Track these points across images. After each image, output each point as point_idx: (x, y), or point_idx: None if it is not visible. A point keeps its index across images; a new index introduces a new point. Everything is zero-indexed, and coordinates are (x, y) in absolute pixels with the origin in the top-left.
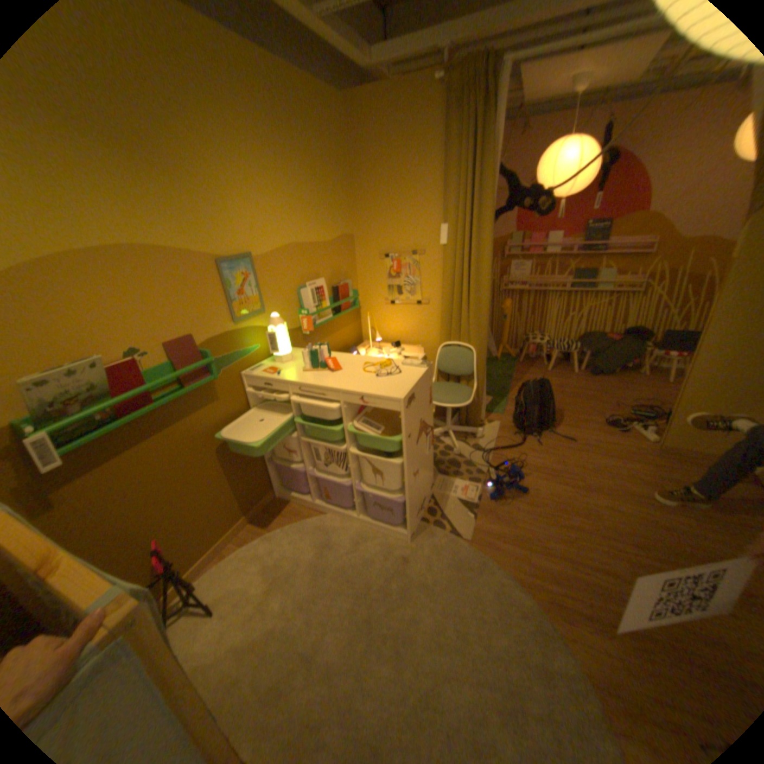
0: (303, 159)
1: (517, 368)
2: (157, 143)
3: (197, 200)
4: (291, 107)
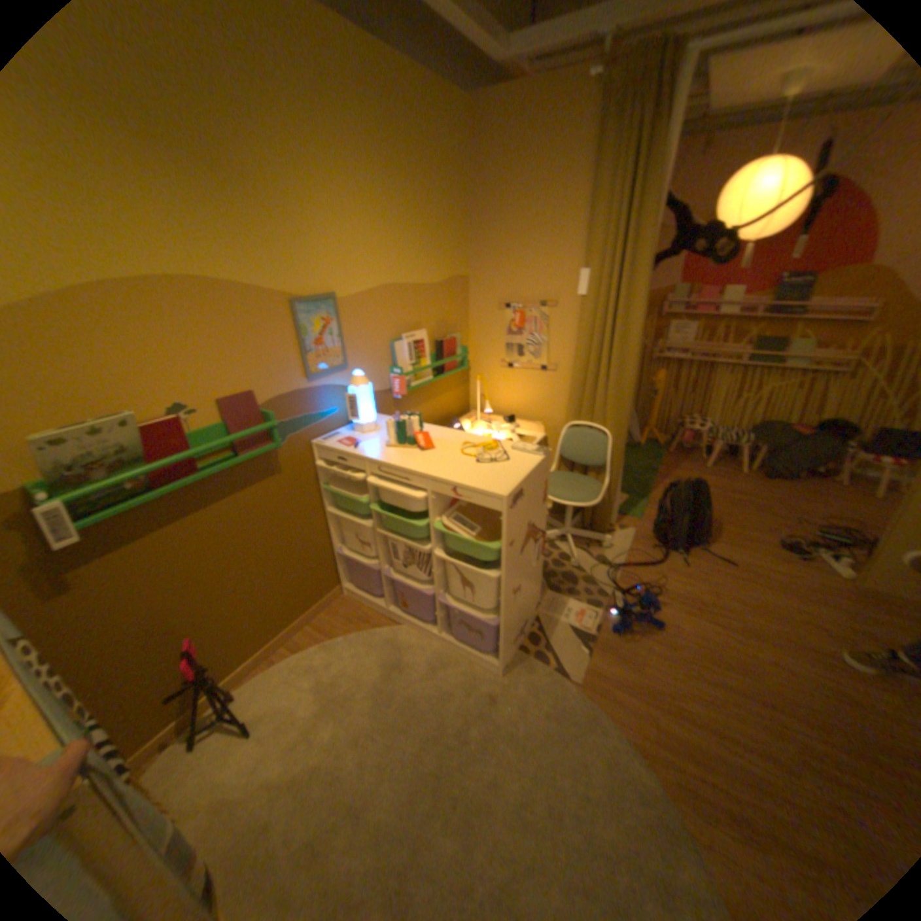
0: (410, 176)
1: (665, 459)
2: (225, 148)
3: (271, 222)
4: (400, 110)
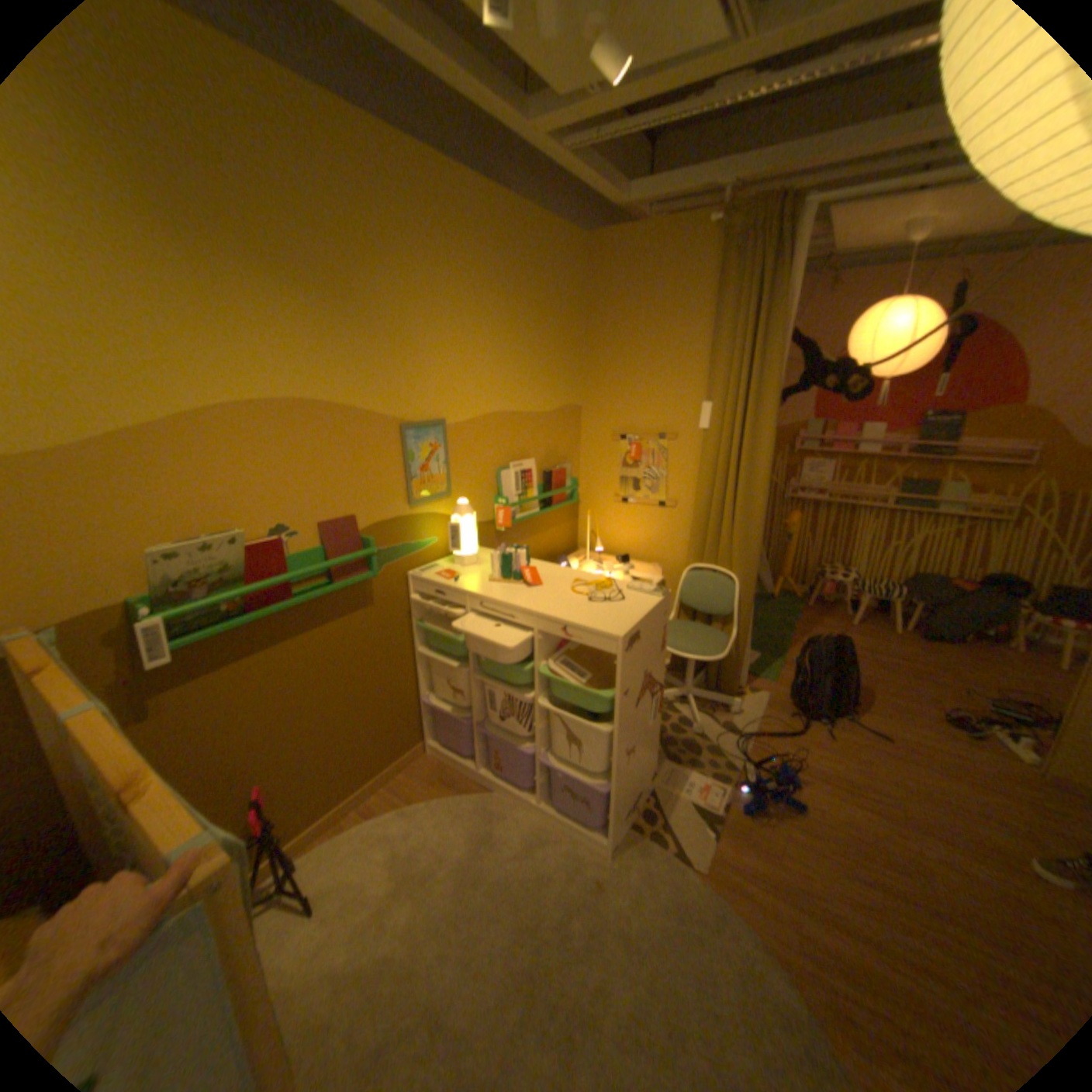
0: (527, 309)
1: (804, 614)
2: (356, 285)
3: (391, 351)
4: (521, 248)
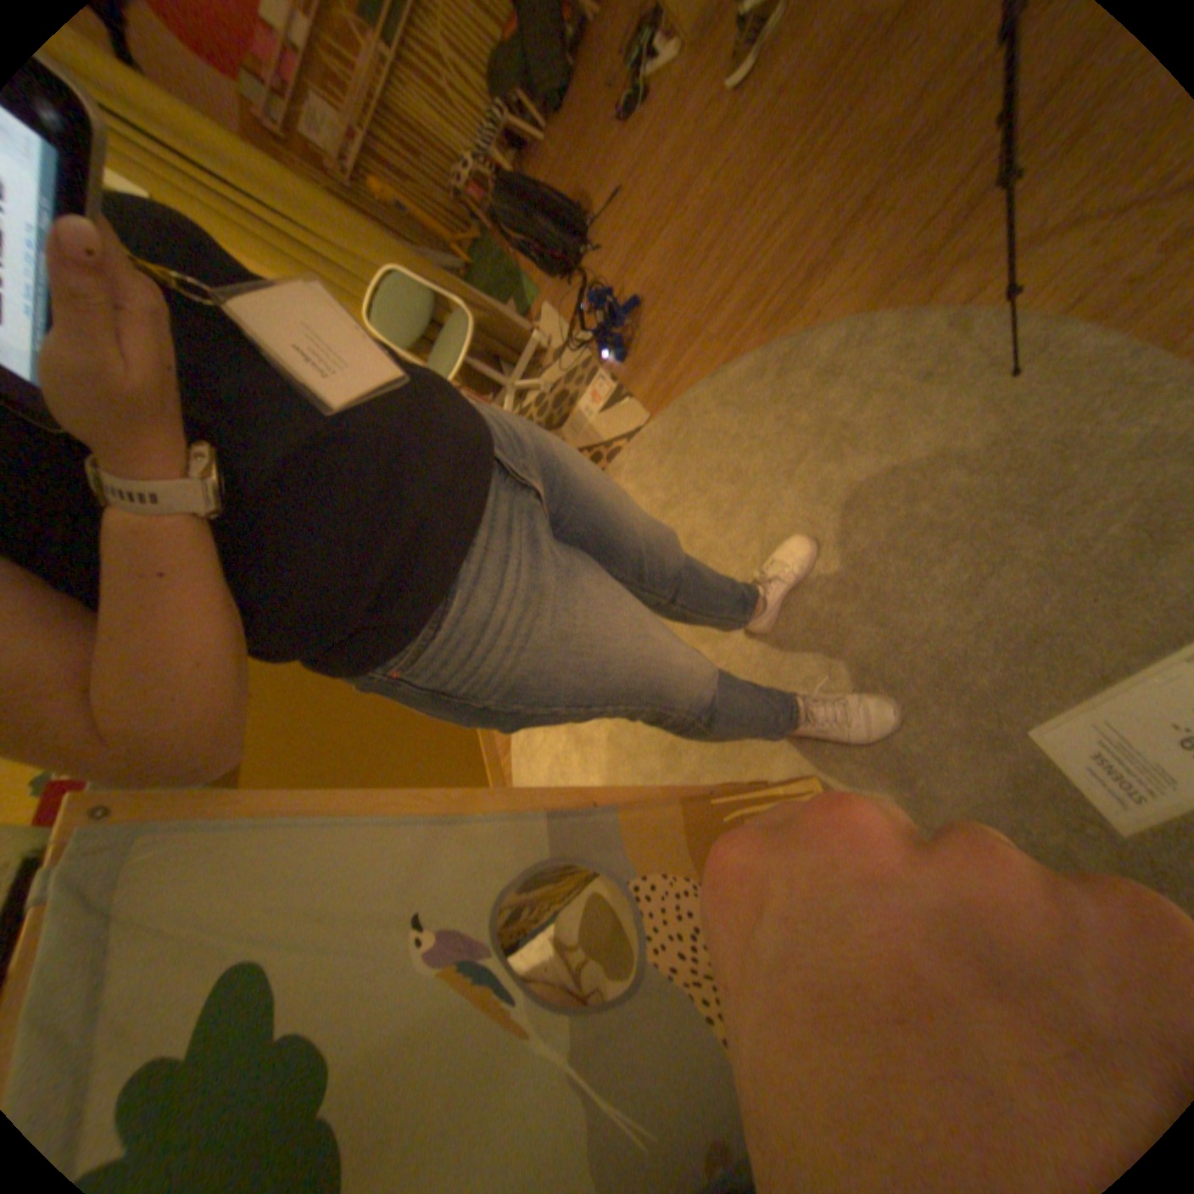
0: None
1: (496, 235)
2: None
3: None
4: None
